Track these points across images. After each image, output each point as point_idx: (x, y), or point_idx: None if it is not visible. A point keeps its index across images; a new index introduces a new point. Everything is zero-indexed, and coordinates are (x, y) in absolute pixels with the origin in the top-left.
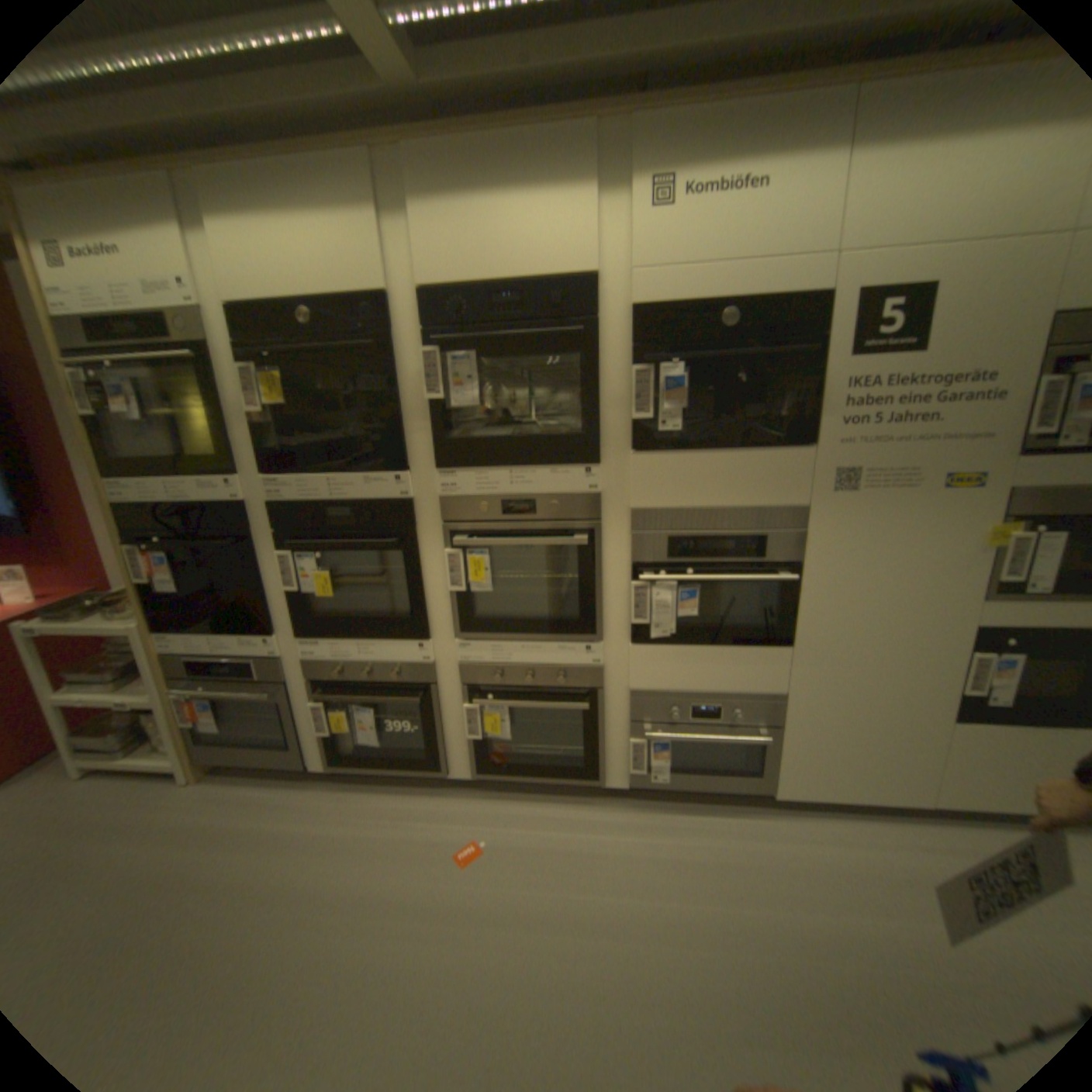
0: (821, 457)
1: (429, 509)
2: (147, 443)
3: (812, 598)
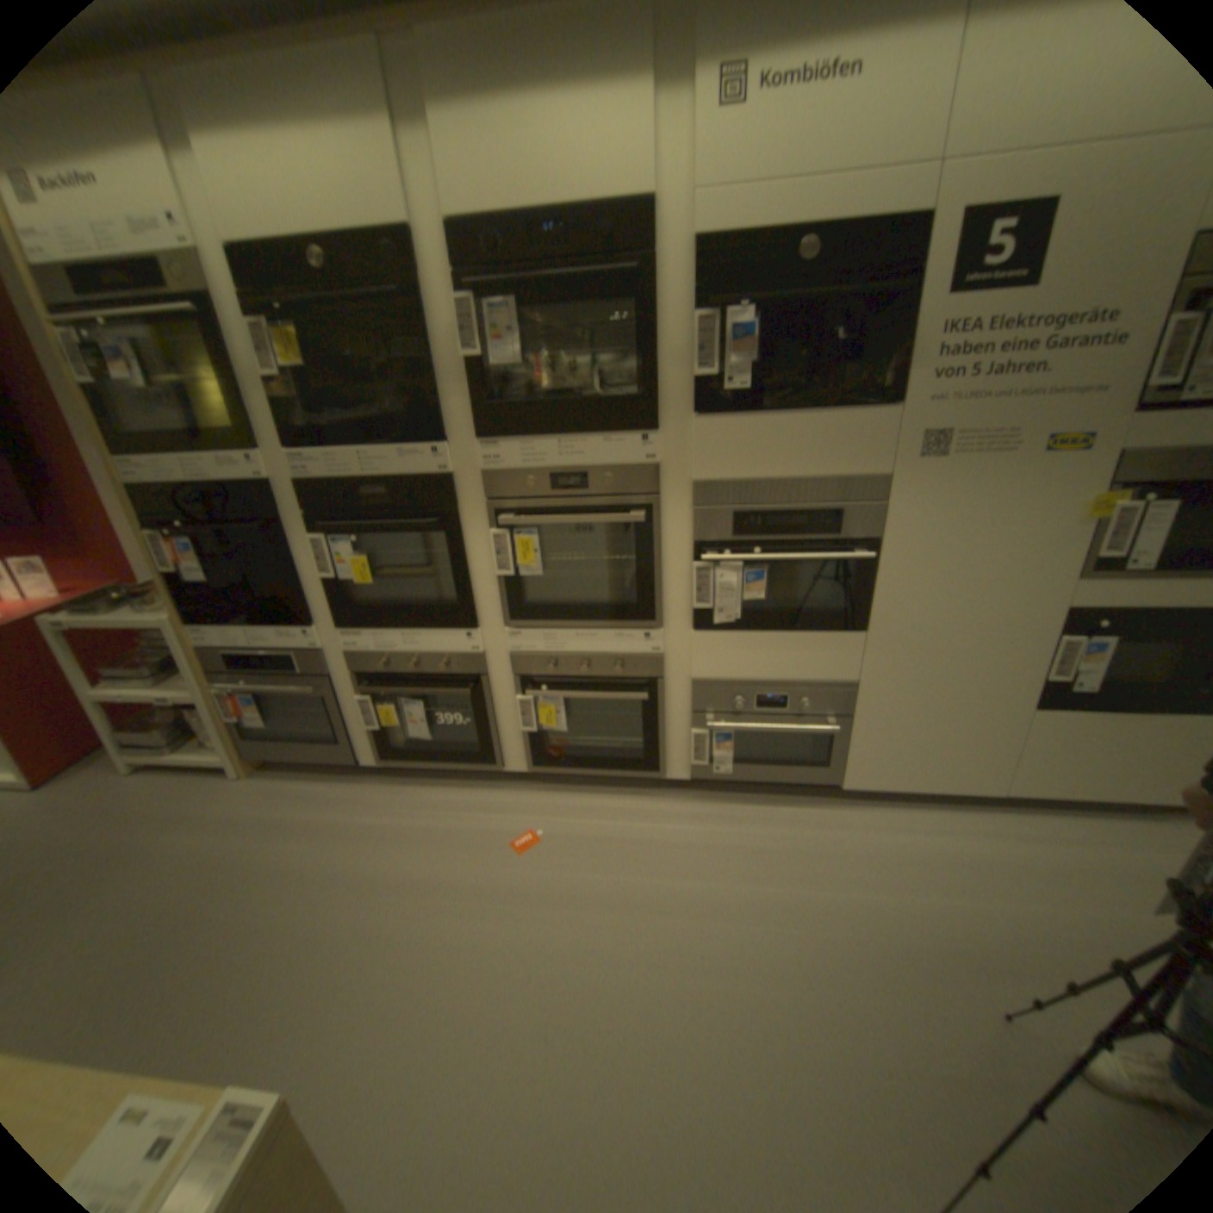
0: (908, 417)
1: (470, 484)
2: (154, 413)
3: (890, 578)
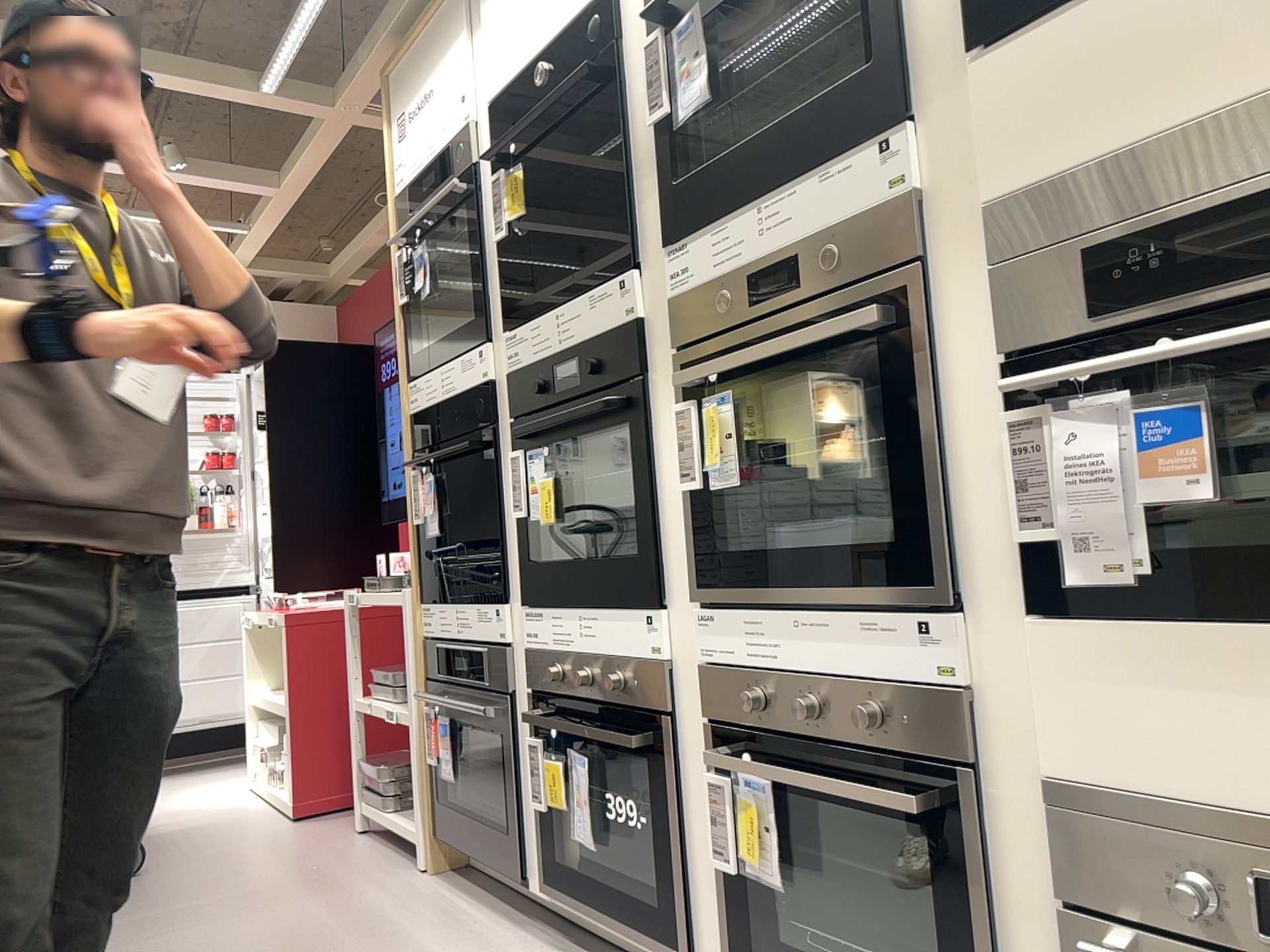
0: None
1: (661, 326)
2: (443, 326)
3: None
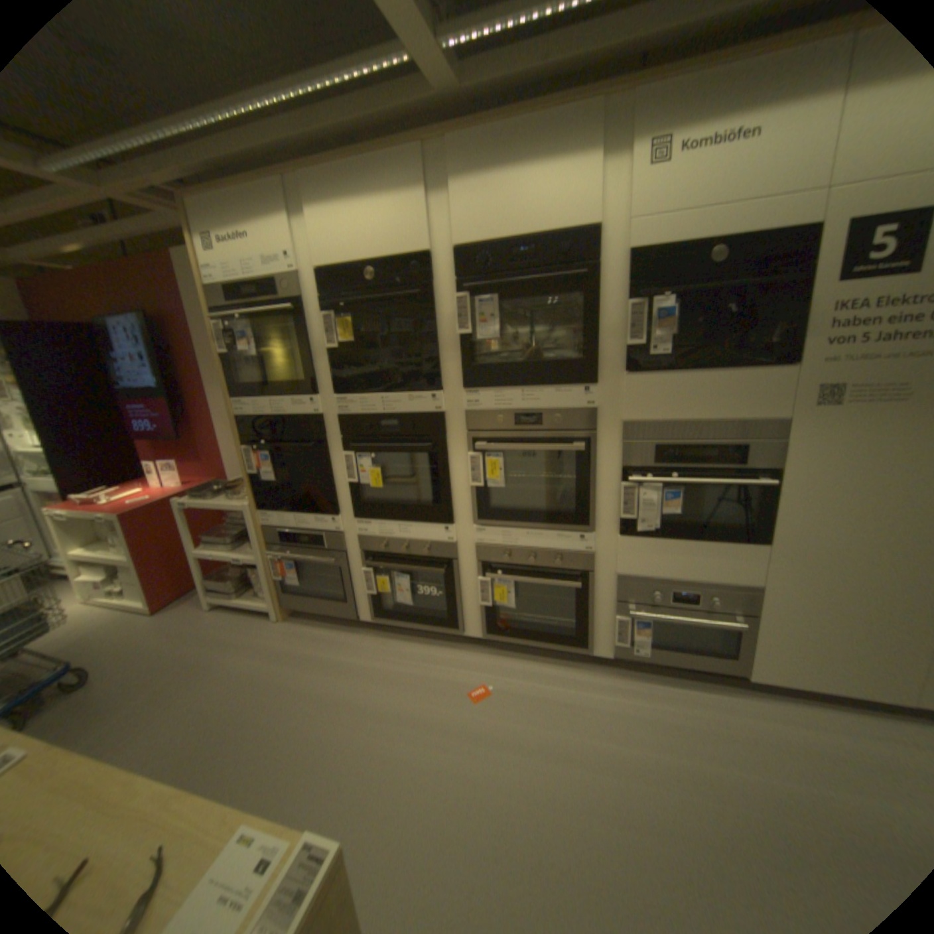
0: (805, 374)
1: (456, 420)
2: (259, 373)
3: (792, 502)
